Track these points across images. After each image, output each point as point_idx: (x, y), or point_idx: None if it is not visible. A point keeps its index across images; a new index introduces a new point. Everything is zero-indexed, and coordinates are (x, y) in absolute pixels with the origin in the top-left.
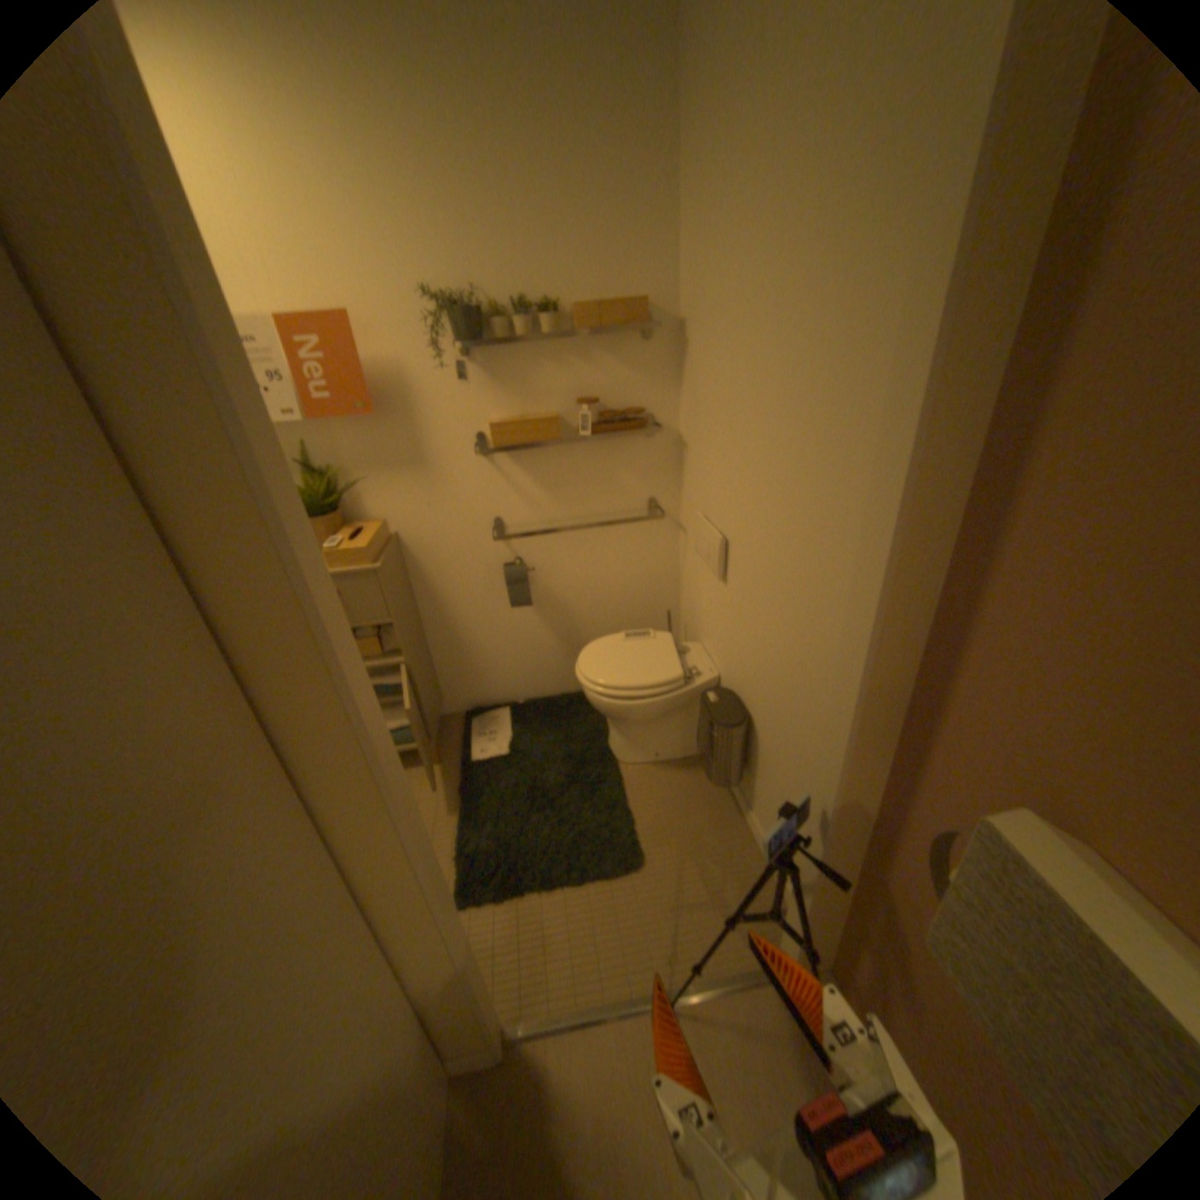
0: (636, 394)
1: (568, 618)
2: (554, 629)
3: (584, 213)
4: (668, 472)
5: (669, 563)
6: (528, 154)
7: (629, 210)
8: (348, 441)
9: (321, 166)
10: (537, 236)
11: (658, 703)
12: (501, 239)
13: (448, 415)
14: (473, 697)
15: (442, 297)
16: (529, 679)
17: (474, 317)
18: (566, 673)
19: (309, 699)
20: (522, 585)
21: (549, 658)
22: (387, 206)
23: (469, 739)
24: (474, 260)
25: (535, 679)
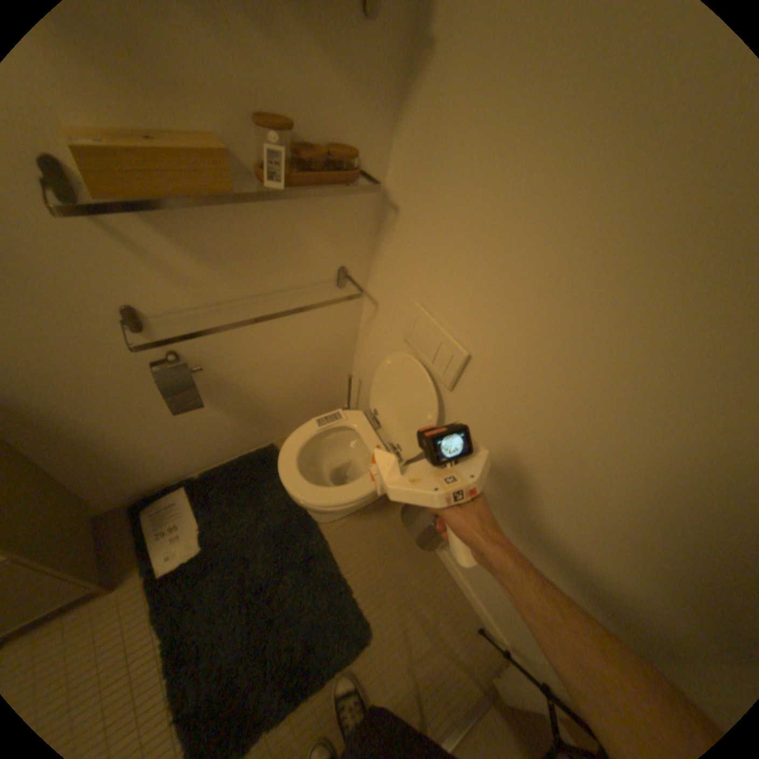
0: (341, 114)
1: (242, 394)
2: (226, 408)
3: None
4: (364, 233)
5: (350, 326)
6: None
7: None
8: None
9: None
10: None
11: (372, 495)
12: None
13: None
14: (131, 489)
15: None
16: (200, 454)
17: None
18: (242, 438)
19: None
20: (186, 390)
21: (222, 432)
22: None
23: (141, 544)
24: None
25: (207, 452)
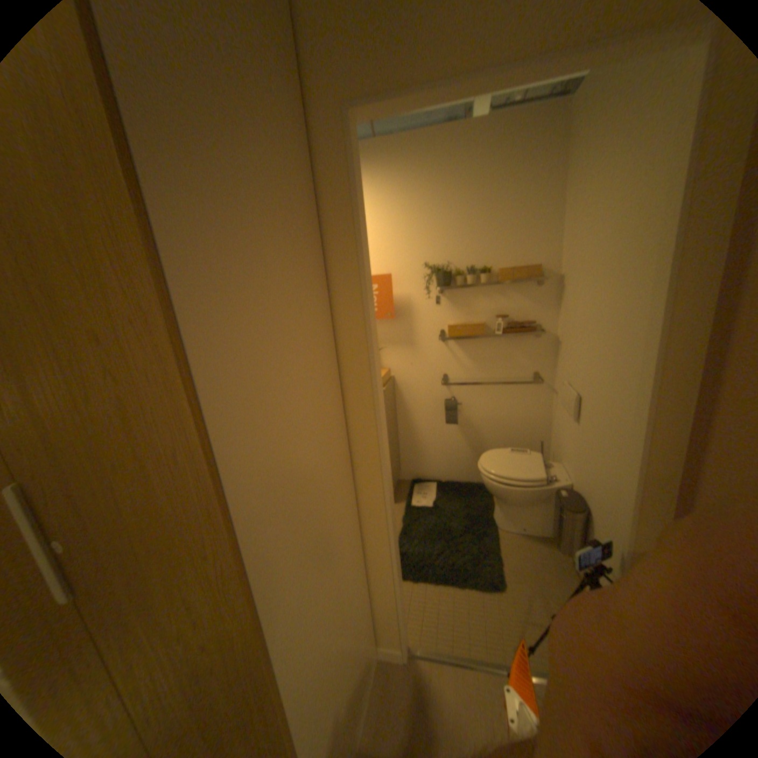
0: (534, 314)
1: (480, 437)
2: (471, 443)
3: (512, 228)
4: (552, 358)
5: (549, 413)
6: (486, 205)
7: (538, 224)
8: (382, 332)
9: (394, 219)
10: (486, 240)
11: (531, 493)
12: (468, 242)
13: (430, 322)
14: (420, 474)
15: (436, 268)
16: (453, 470)
17: (450, 277)
18: (475, 471)
19: (364, 424)
20: (456, 413)
21: (466, 460)
22: (418, 232)
23: (414, 496)
24: (454, 252)
25: (456, 471)
